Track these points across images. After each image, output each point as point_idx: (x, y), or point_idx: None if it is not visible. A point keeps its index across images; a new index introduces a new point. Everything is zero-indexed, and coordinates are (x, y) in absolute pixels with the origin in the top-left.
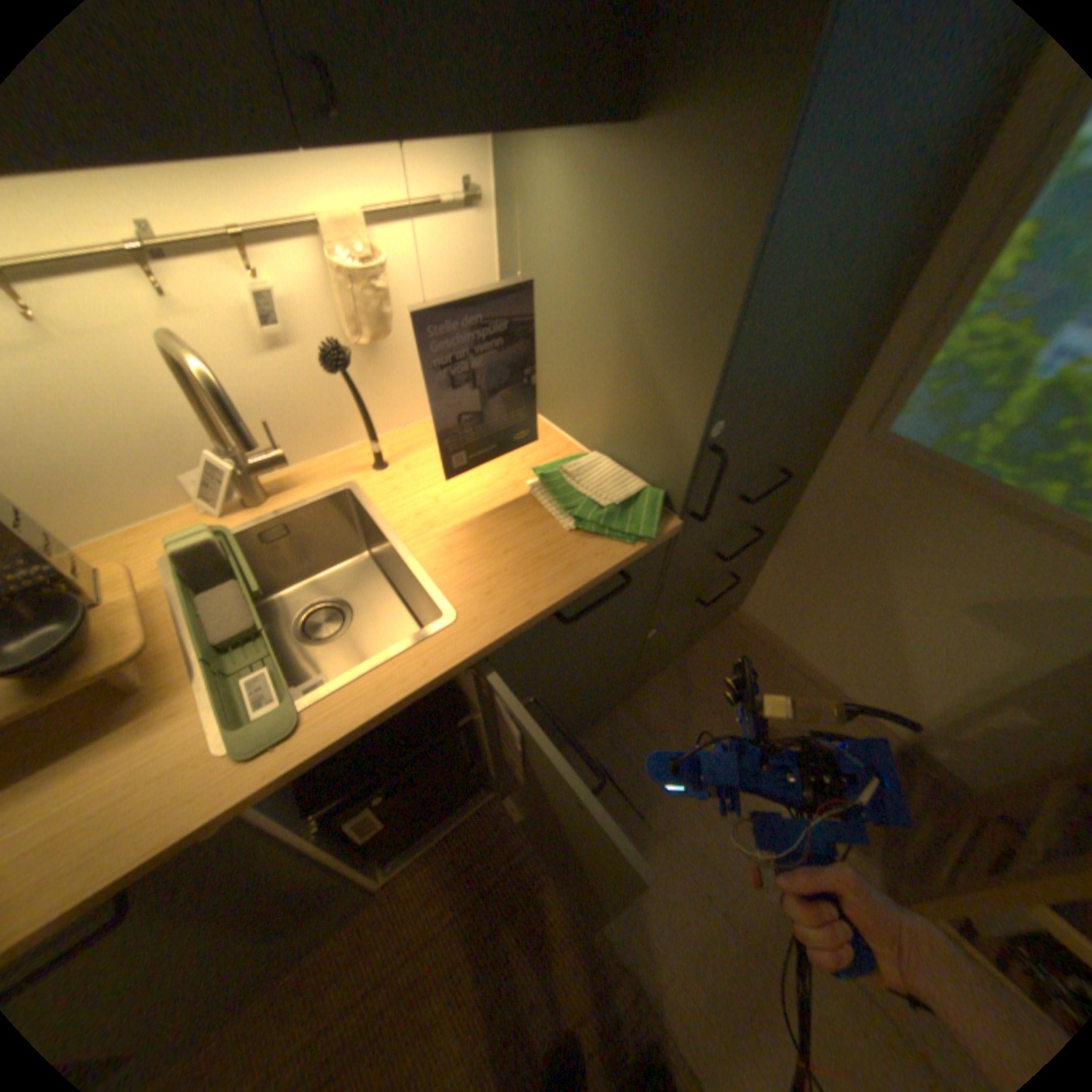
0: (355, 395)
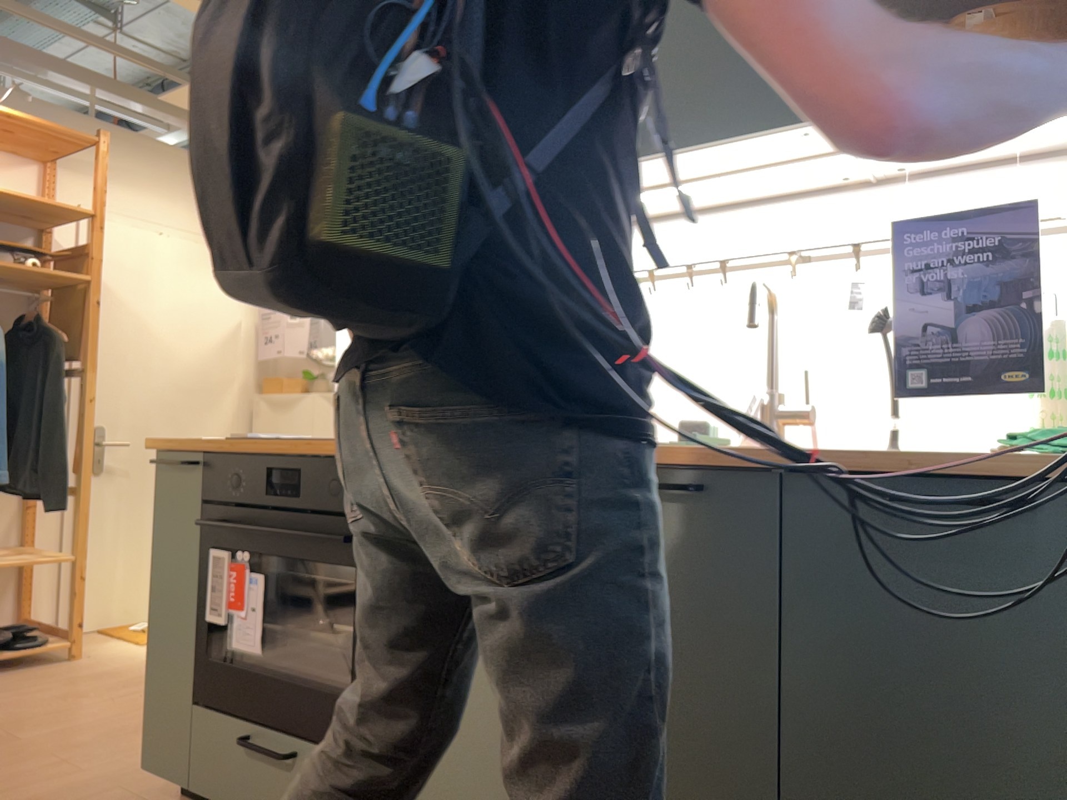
0: (890, 359)
